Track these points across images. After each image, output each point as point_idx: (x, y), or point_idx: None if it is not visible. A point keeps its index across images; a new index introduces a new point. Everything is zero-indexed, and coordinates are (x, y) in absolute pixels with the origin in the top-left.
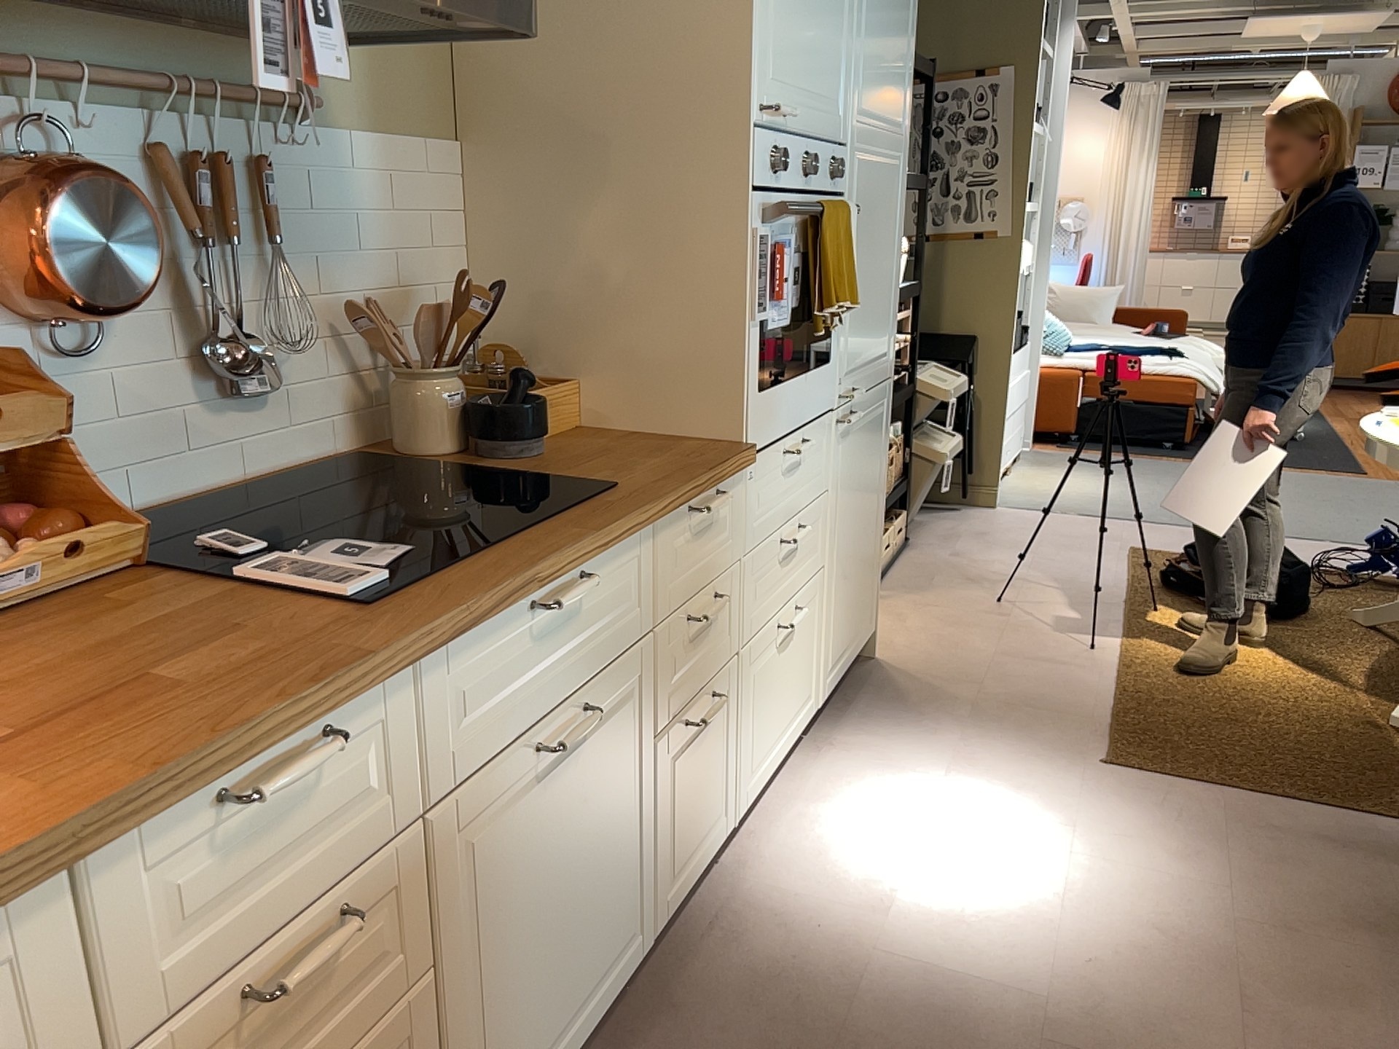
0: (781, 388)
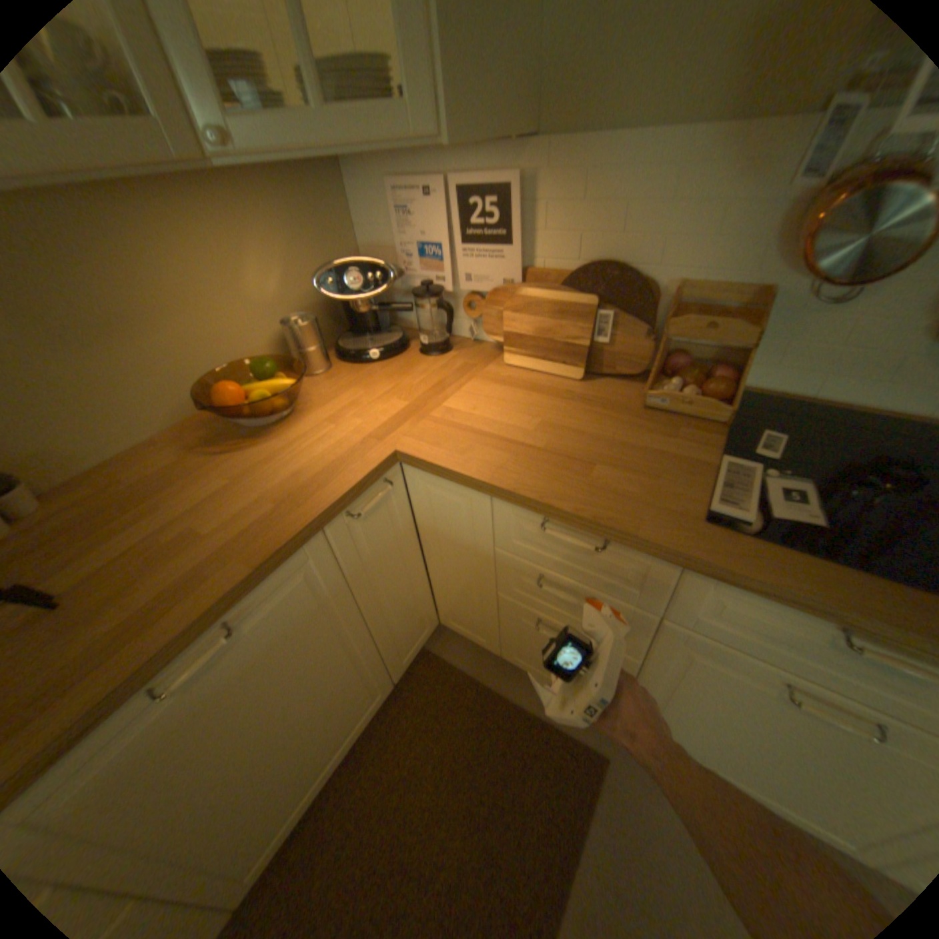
0: None
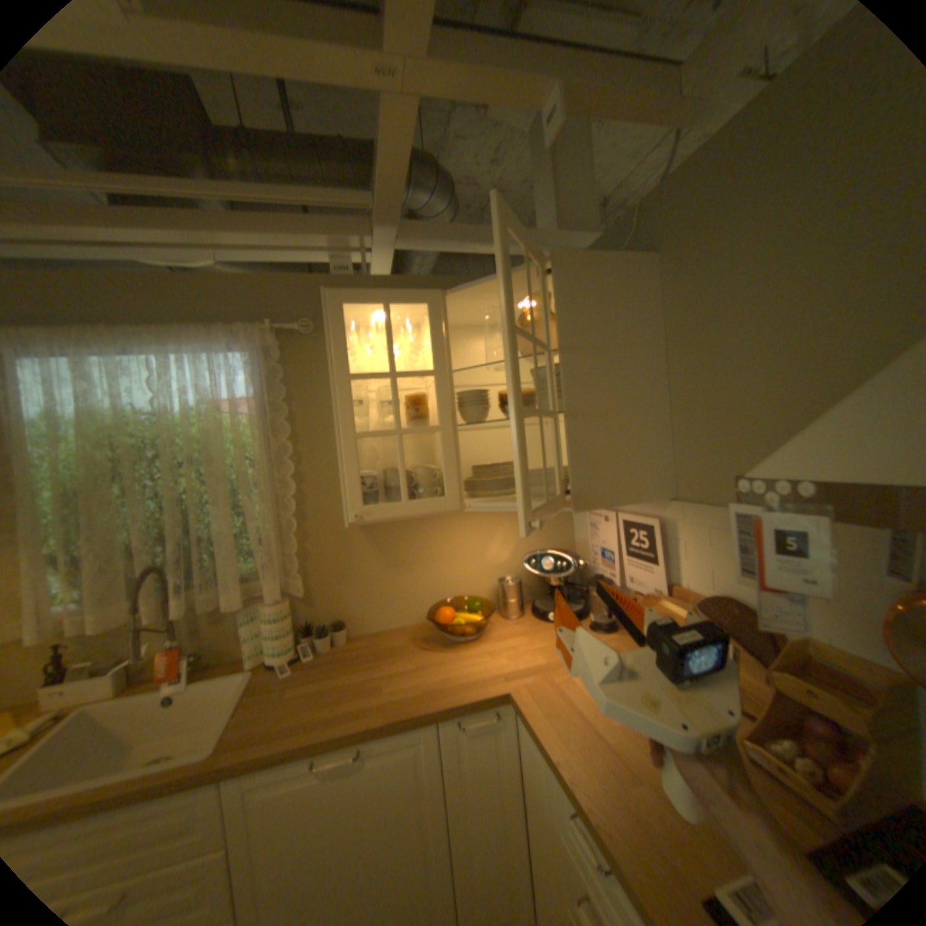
0: None
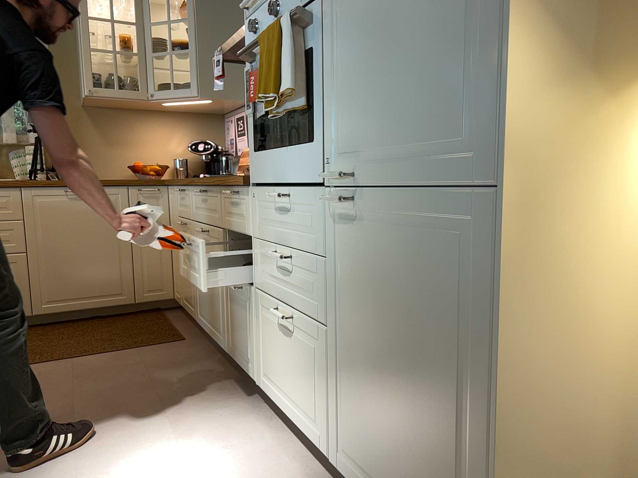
0: (268, 153)
